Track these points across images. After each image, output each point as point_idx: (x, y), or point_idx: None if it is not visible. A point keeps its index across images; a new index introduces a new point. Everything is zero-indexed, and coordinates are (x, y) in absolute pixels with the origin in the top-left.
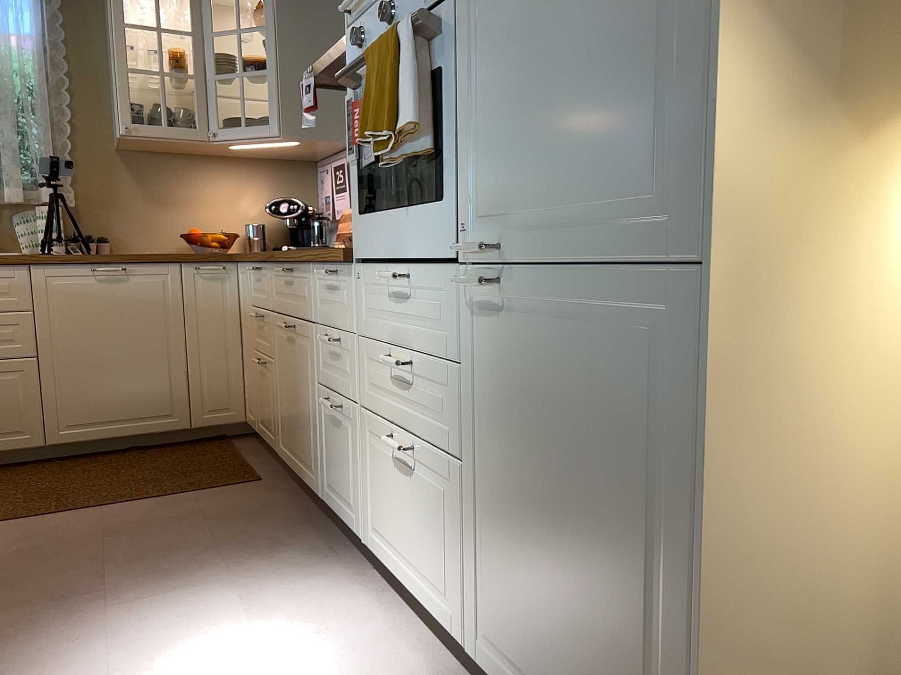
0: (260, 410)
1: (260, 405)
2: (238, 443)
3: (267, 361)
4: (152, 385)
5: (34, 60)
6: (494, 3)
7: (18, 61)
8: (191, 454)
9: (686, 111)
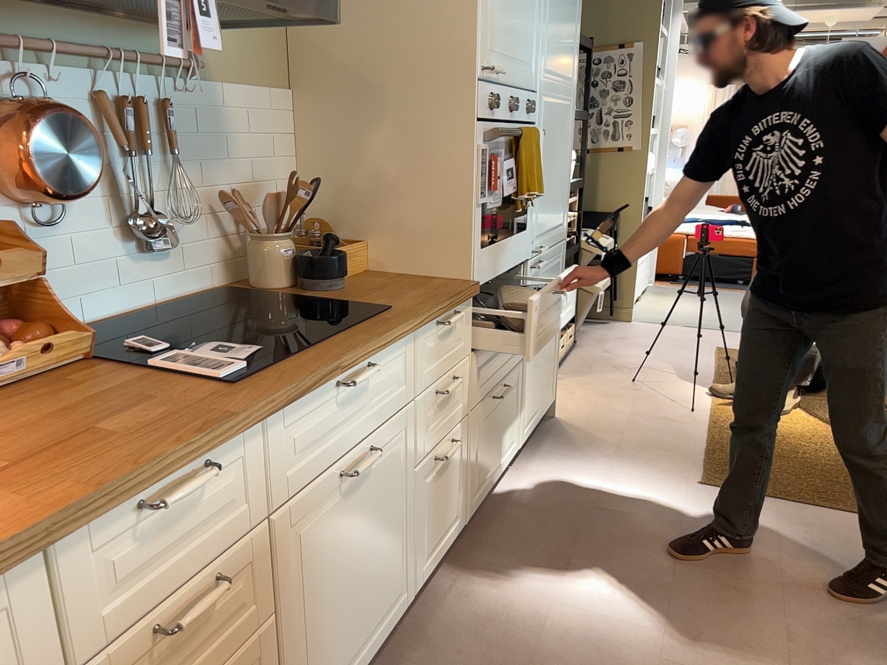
0: None
1: None
2: None
3: None
4: None
5: None
6: (544, 142)
7: None
8: None
9: (565, 200)
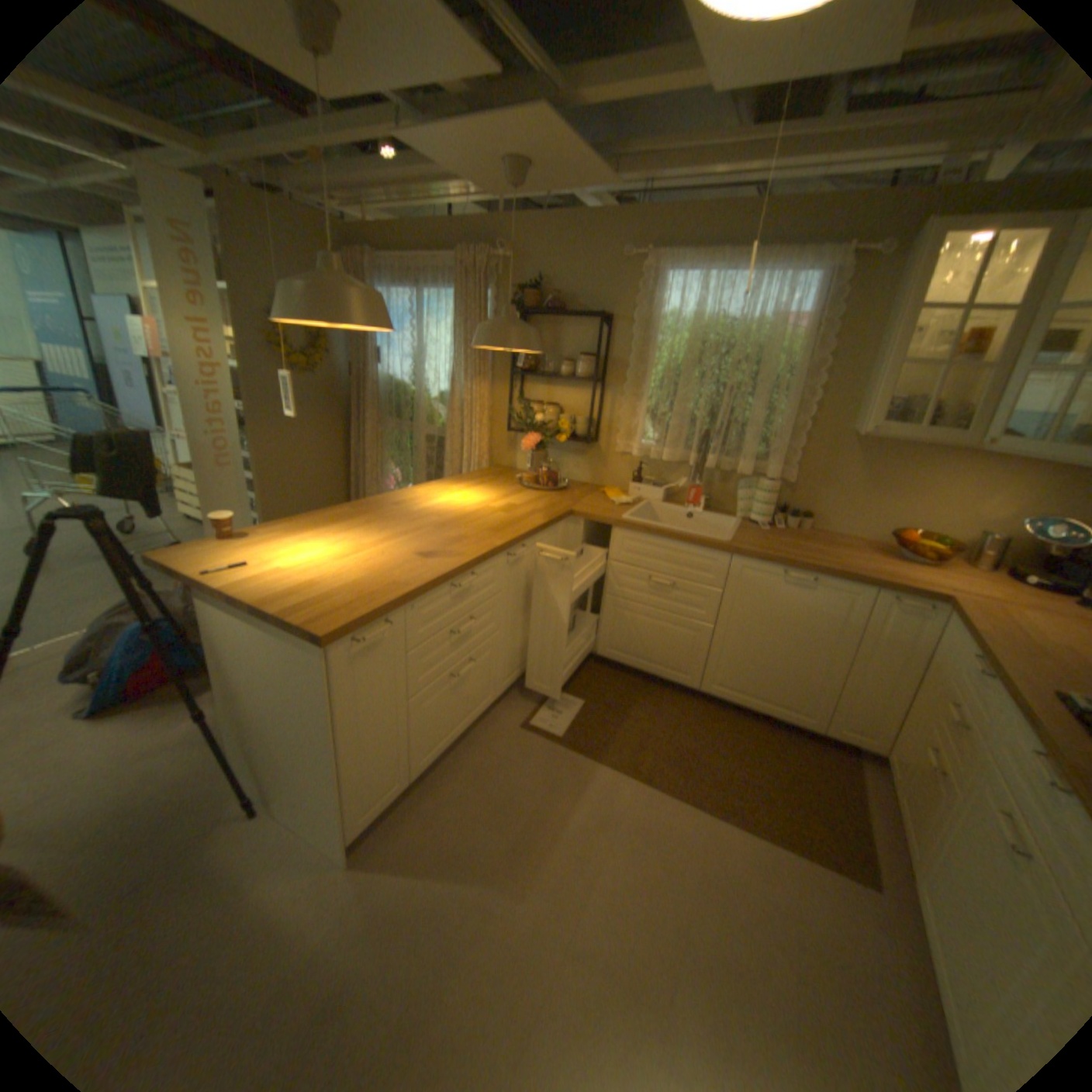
0: (914, 794)
1: (916, 790)
2: (870, 776)
3: (950, 779)
4: (803, 686)
5: (803, 339)
6: None
7: (788, 340)
8: (815, 769)
9: None
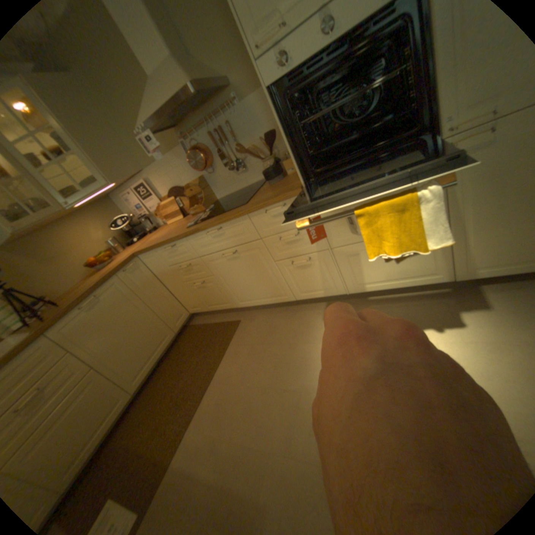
0: (207, 301)
1: (205, 299)
2: (196, 322)
3: (205, 279)
4: (150, 331)
5: None
6: None
7: None
8: (190, 340)
9: None
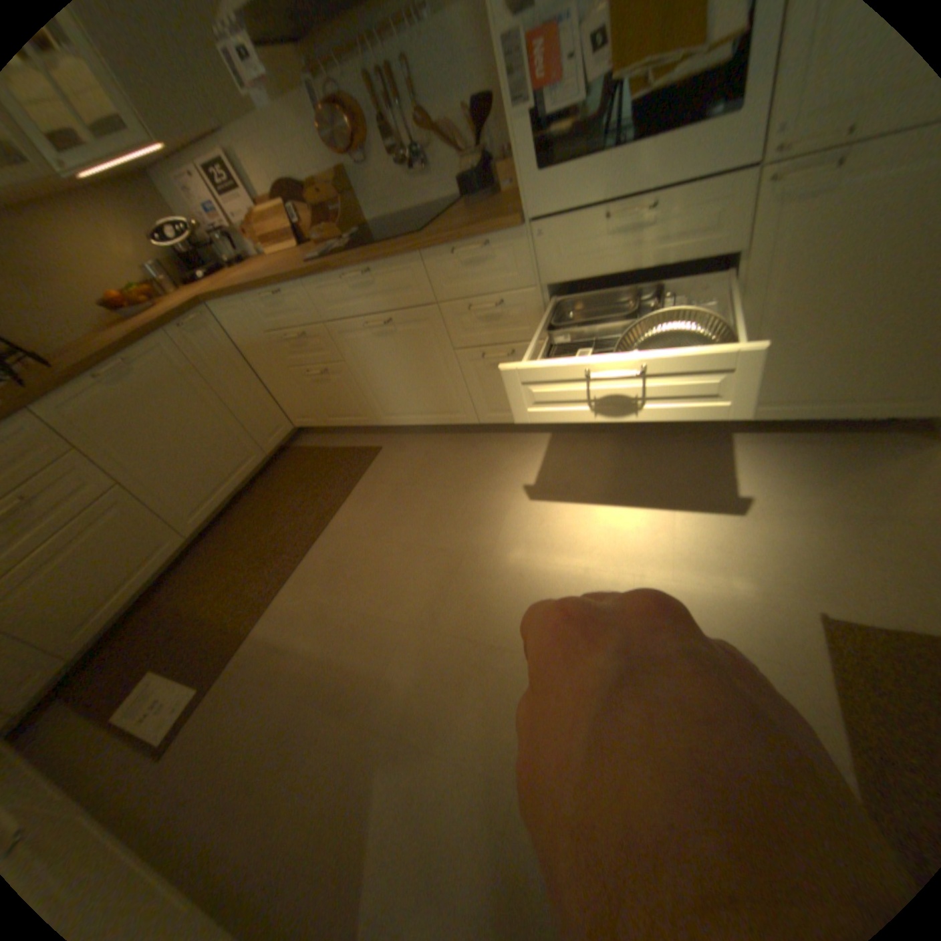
0: (327, 407)
1: (325, 404)
2: (303, 443)
3: (328, 366)
4: (222, 443)
5: None
6: None
7: None
8: (291, 470)
9: None
